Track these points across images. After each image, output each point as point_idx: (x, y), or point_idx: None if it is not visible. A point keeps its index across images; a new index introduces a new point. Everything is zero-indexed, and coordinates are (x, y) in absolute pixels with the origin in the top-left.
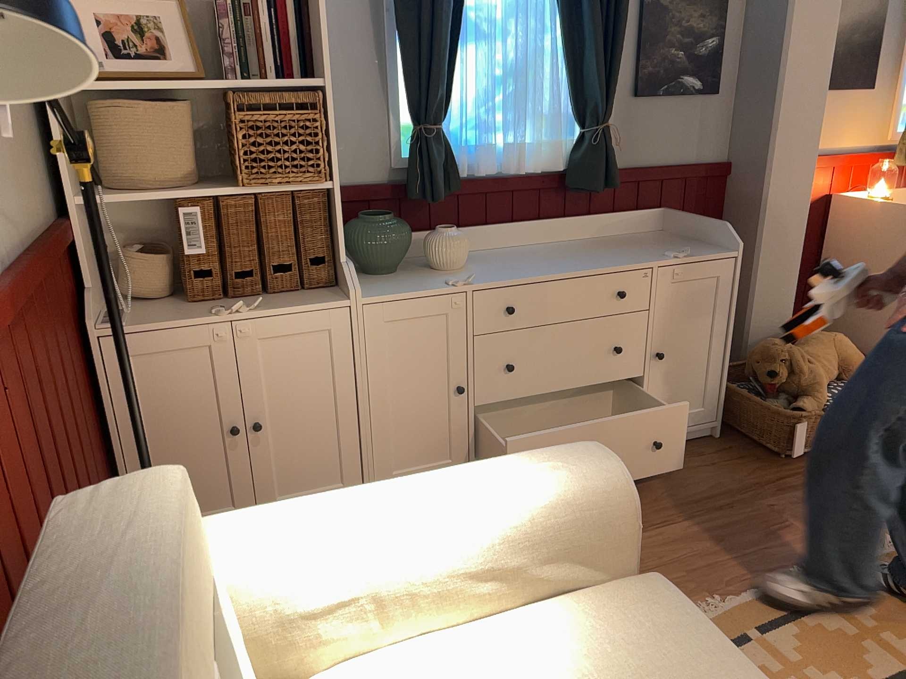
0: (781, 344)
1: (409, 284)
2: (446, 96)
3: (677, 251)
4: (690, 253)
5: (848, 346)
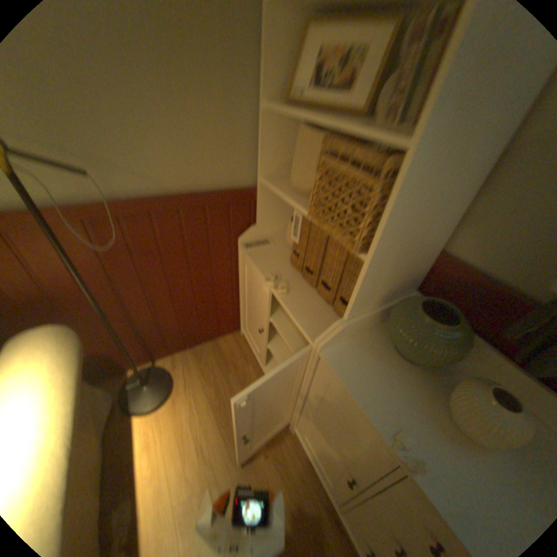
0: None
1: (388, 389)
2: None
3: None
4: None
5: None
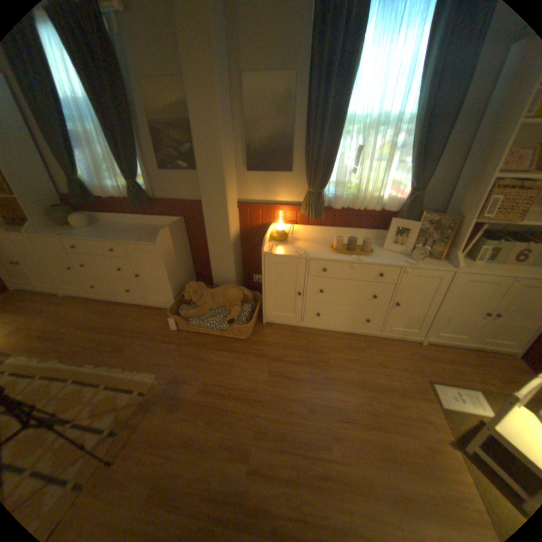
0: (194, 284)
1: (52, 232)
2: (68, 167)
3: (142, 238)
4: (136, 240)
5: (231, 294)
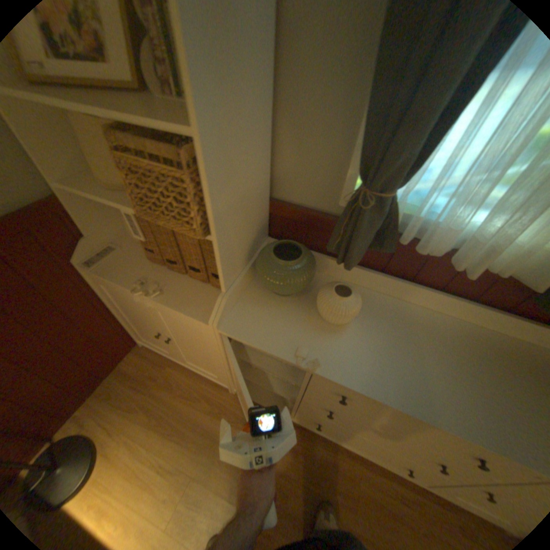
0: None
1: (278, 326)
2: (420, 157)
3: None
4: None
5: None
